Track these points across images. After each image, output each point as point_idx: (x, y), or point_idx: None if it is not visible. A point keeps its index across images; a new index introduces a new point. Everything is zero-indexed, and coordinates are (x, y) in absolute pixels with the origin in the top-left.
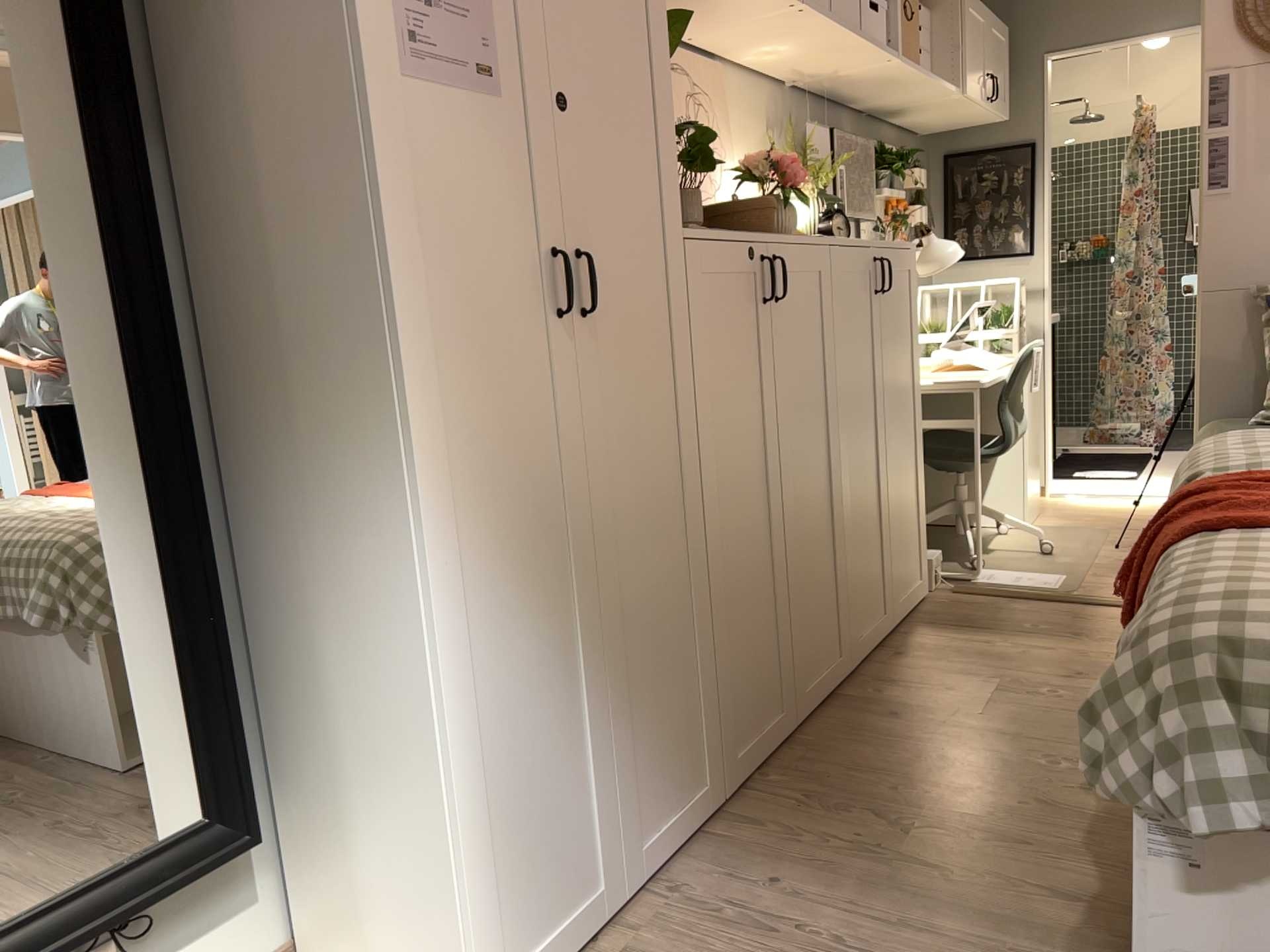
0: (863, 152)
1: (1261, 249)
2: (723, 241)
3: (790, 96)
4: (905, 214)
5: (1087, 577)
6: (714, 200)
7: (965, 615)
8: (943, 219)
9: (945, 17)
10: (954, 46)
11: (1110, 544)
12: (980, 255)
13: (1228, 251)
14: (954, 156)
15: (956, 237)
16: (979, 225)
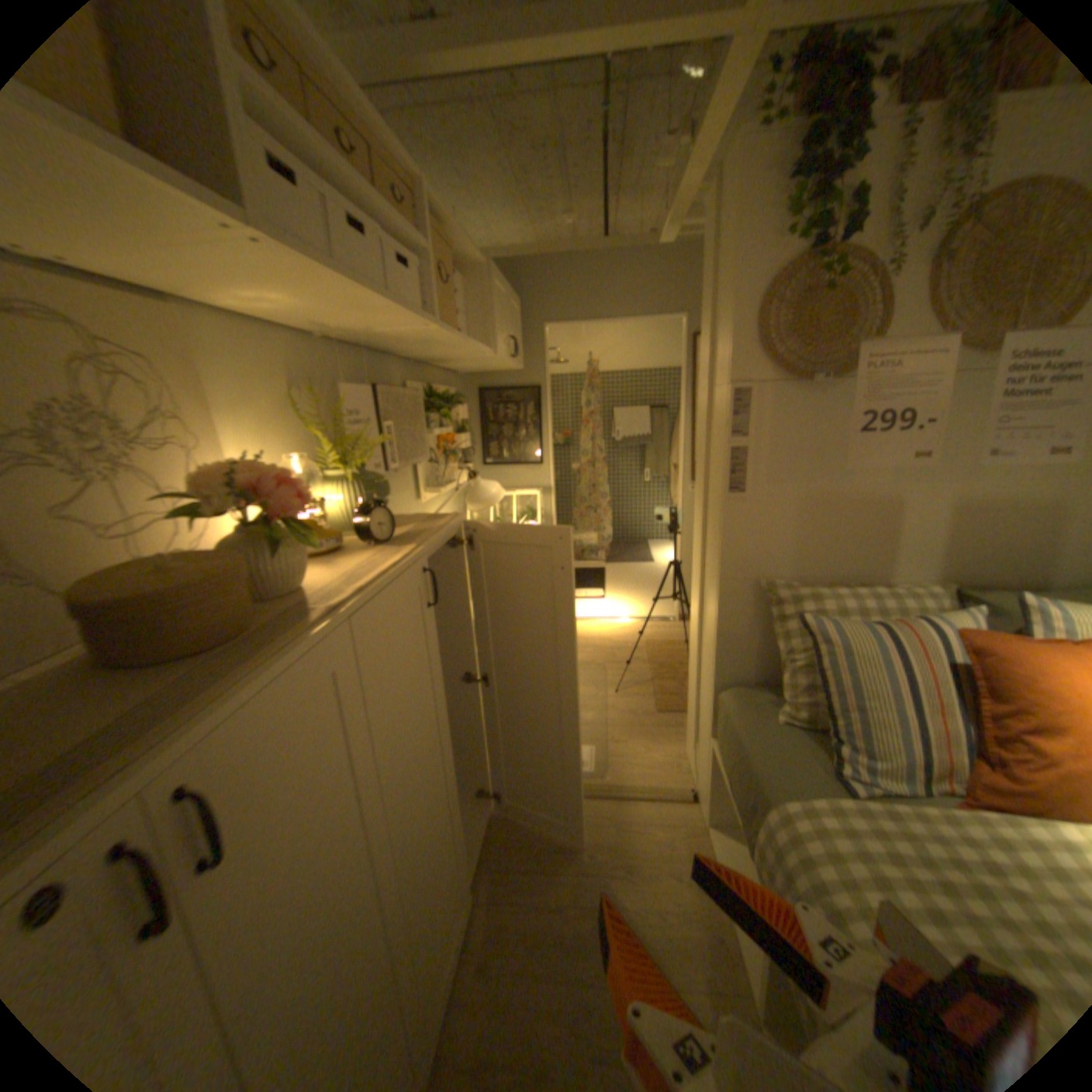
0: (417, 402)
1: (771, 547)
2: None
3: (327, 349)
4: (458, 441)
5: (612, 748)
6: (104, 592)
7: (533, 846)
8: (484, 435)
9: (482, 284)
10: (491, 312)
11: (613, 690)
12: (511, 463)
13: (746, 547)
14: (490, 390)
15: (494, 449)
16: (510, 441)
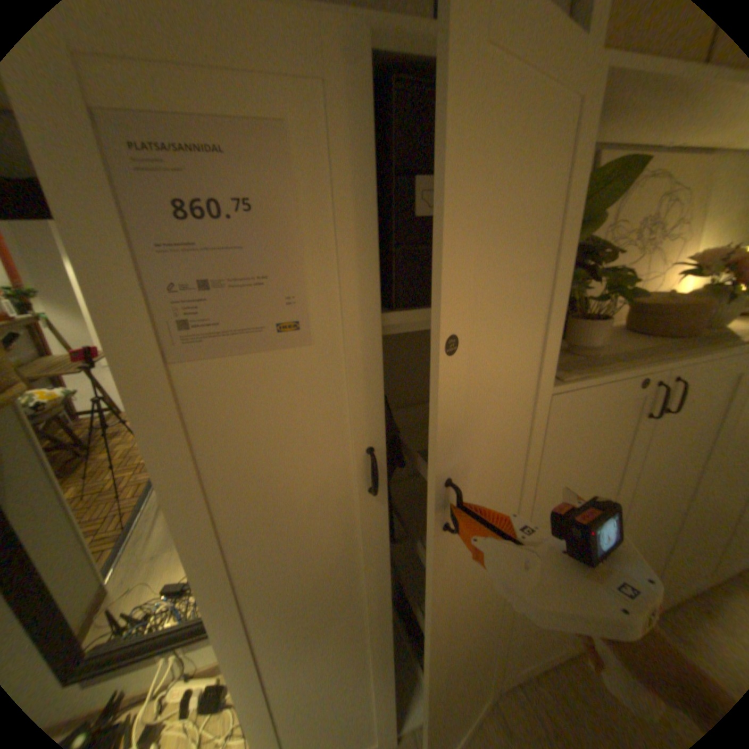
0: None
1: None
2: (614, 384)
3: None
4: None
5: None
6: (650, 303)
7: None
8: None
9: None
10: None
11: None
12: None
13: None
14: None
15: None
16: None
